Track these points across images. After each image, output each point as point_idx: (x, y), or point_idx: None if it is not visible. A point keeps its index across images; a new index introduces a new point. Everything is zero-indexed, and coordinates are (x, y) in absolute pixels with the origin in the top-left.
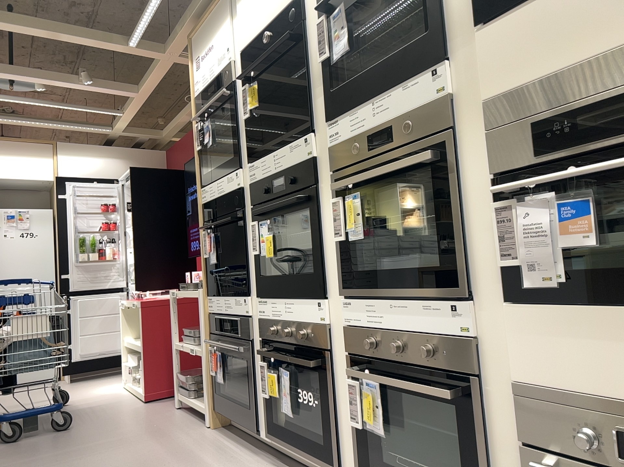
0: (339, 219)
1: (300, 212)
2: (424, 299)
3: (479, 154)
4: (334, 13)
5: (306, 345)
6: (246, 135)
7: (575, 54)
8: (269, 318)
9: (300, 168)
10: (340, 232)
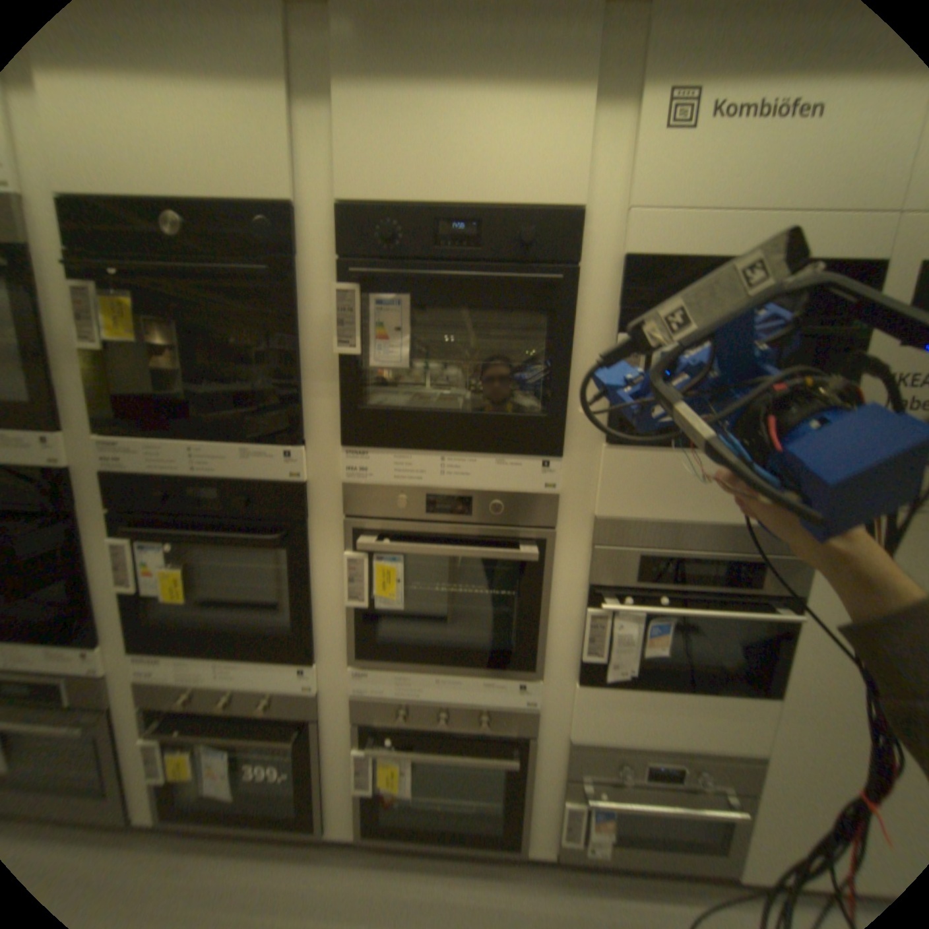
0: (360, 584)
1: (253, 547)
2: (485, 680)
3: (577, 560)
4: (389, 301)
5: (267, 720)
6: (79, 379)
7: (692, 515)
8: (166, 687)
9: (270, 495)
10: (360, 599)
